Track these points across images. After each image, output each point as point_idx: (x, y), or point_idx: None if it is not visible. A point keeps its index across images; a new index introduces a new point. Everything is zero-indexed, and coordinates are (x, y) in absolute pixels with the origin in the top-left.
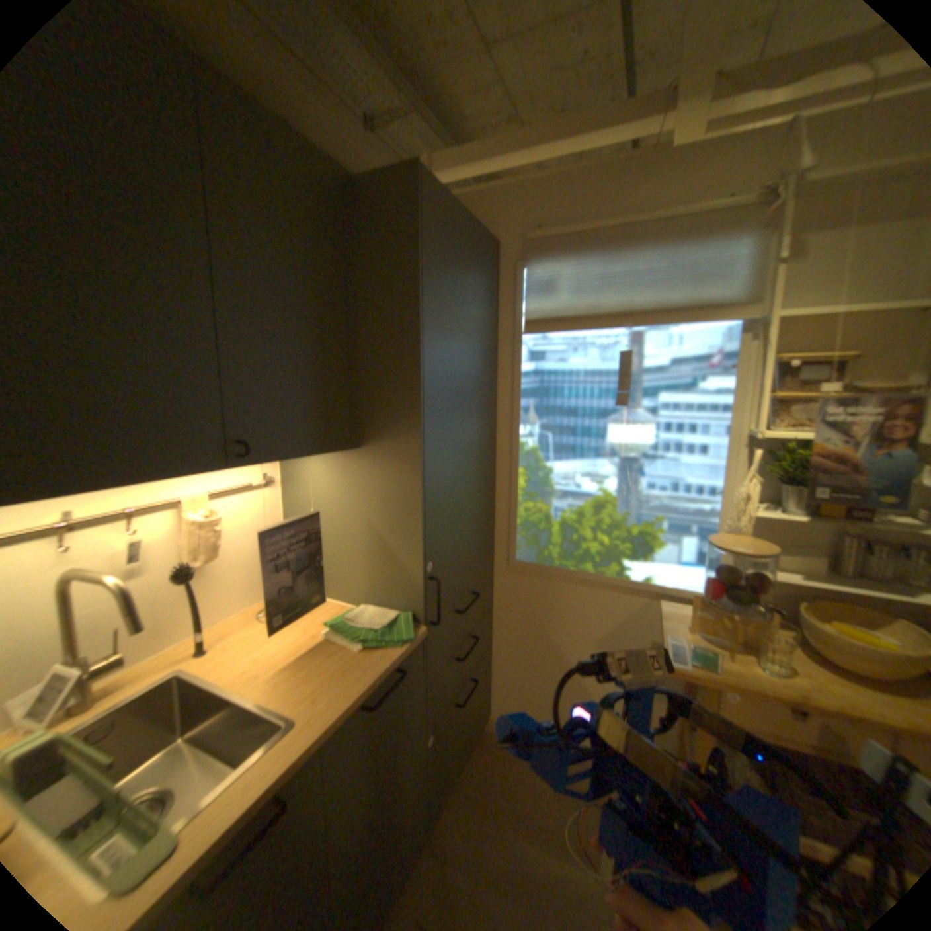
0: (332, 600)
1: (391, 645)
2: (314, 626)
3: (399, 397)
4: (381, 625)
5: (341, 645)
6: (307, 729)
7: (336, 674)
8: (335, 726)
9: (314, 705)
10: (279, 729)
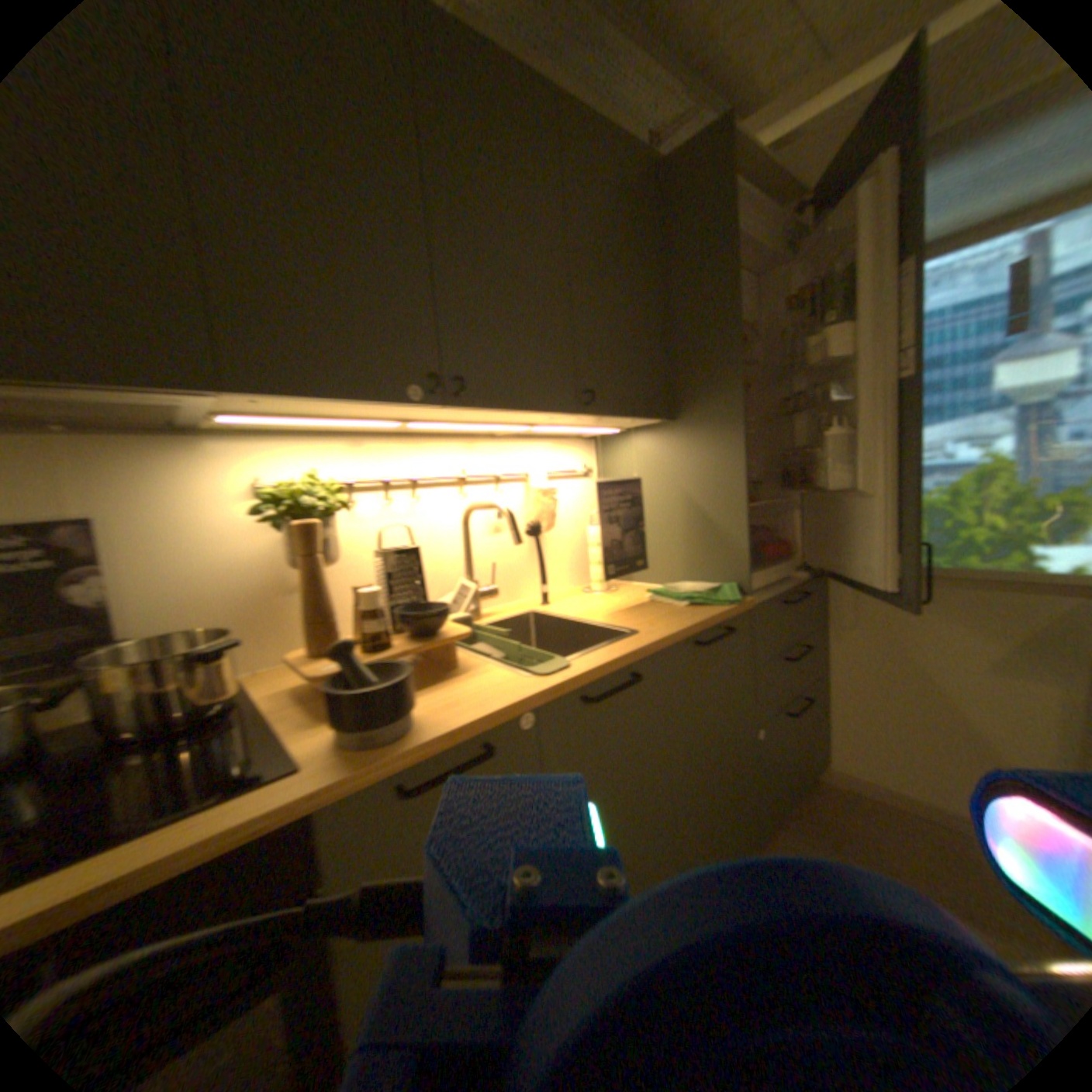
0: (645, 583)
1: (715, 602)
2: (633, 594)
3: (713, 355)
4: (701, 588)
5: (662, 602)
6: (647, 634)
7: (664, 614)
8: (672, 637)
9: (648, 625)
10: (623, 632)
